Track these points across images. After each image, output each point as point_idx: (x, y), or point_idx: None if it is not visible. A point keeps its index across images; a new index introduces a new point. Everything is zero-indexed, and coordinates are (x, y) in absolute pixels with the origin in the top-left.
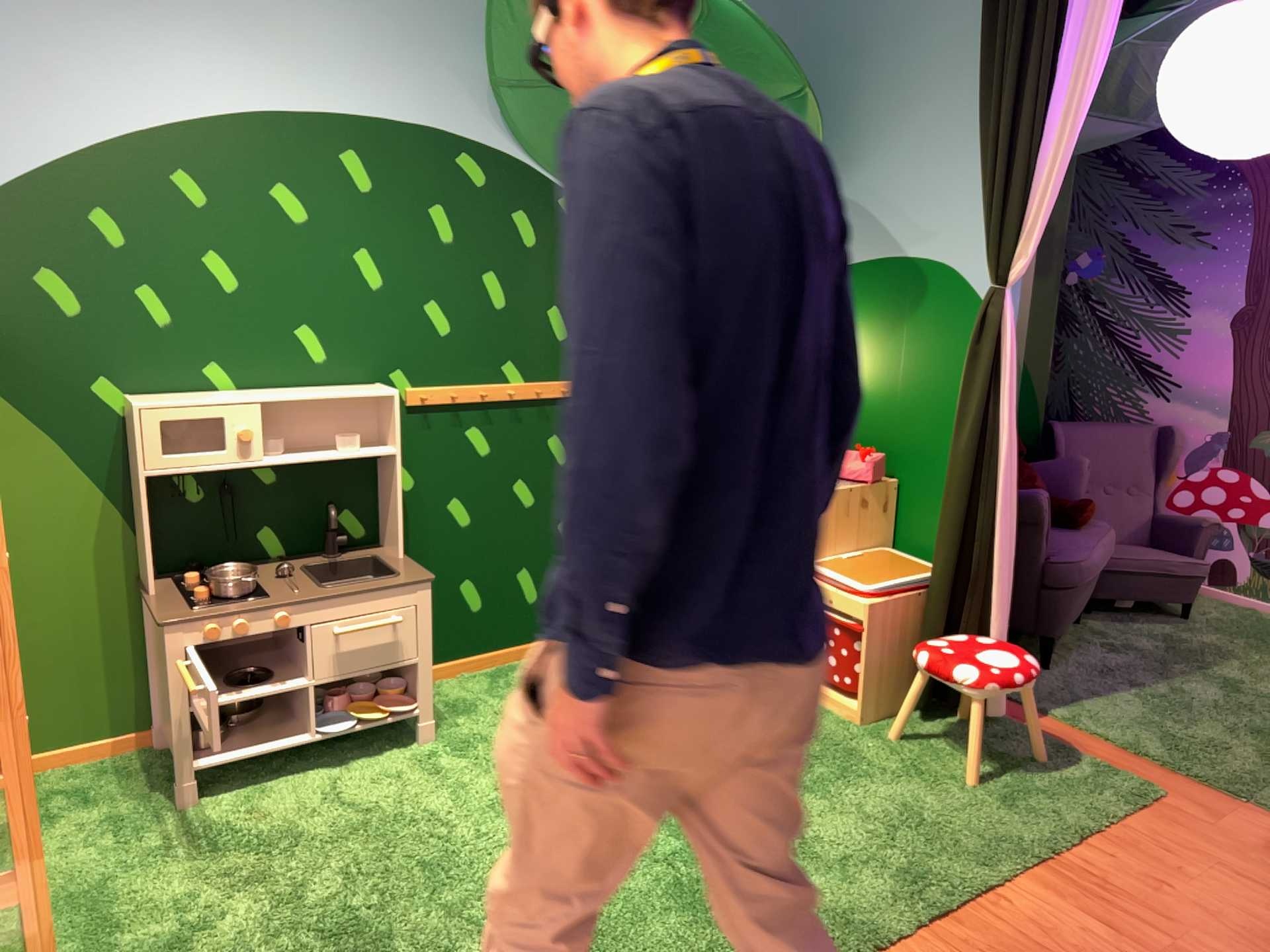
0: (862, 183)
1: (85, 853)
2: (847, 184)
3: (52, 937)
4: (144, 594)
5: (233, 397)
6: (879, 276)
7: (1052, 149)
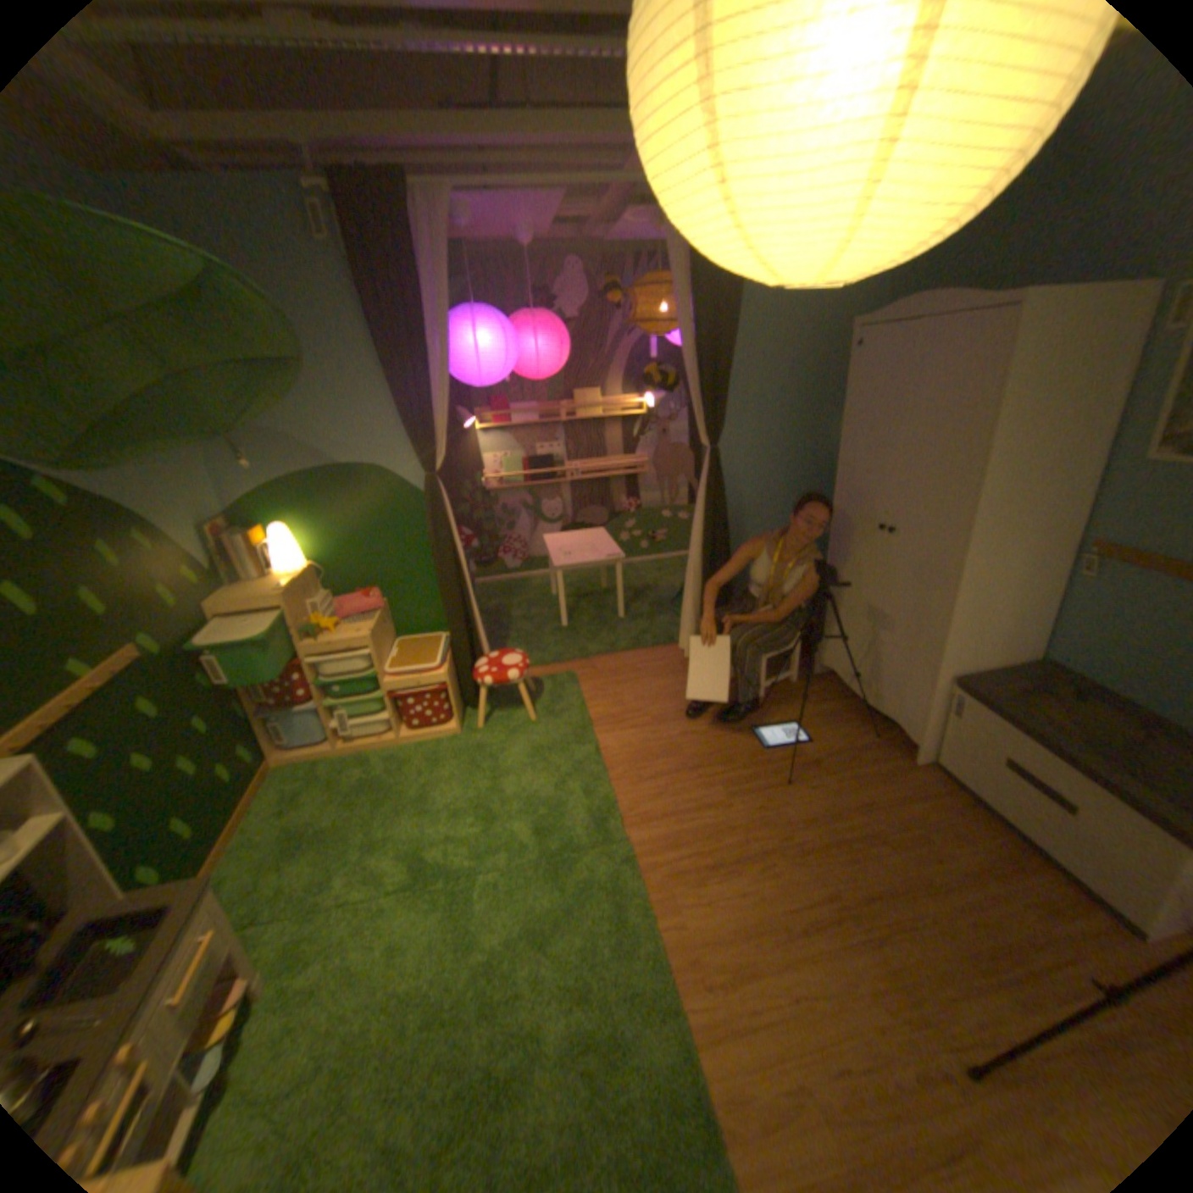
0: (274, 418)
1: None
2: (258, 419)
3: None
4: None
5: None
6: (317, 481)
7: (433, 393)
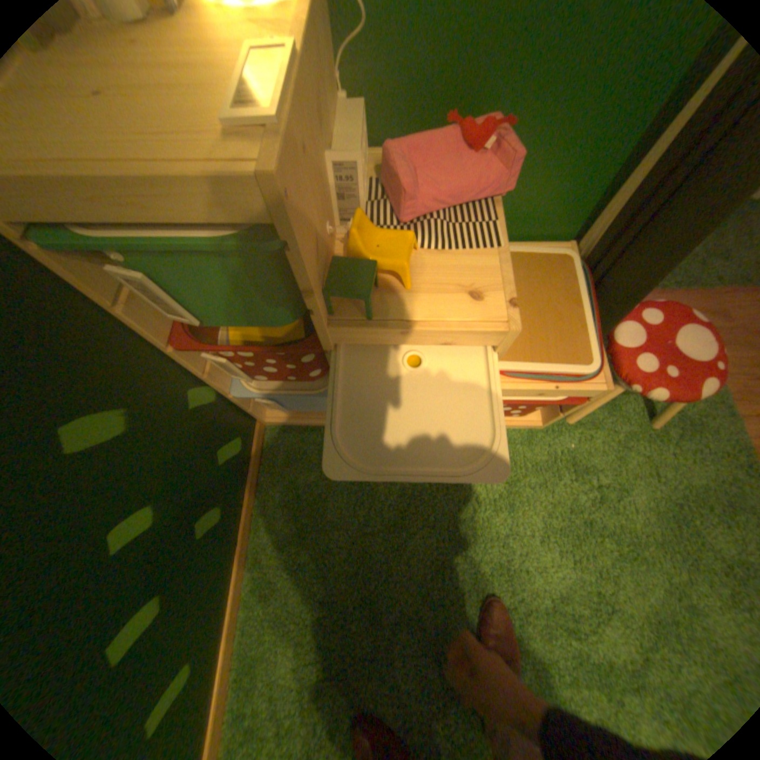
0: None
1: None
2: None
3: None
4: None
5: None
6: None
7: None
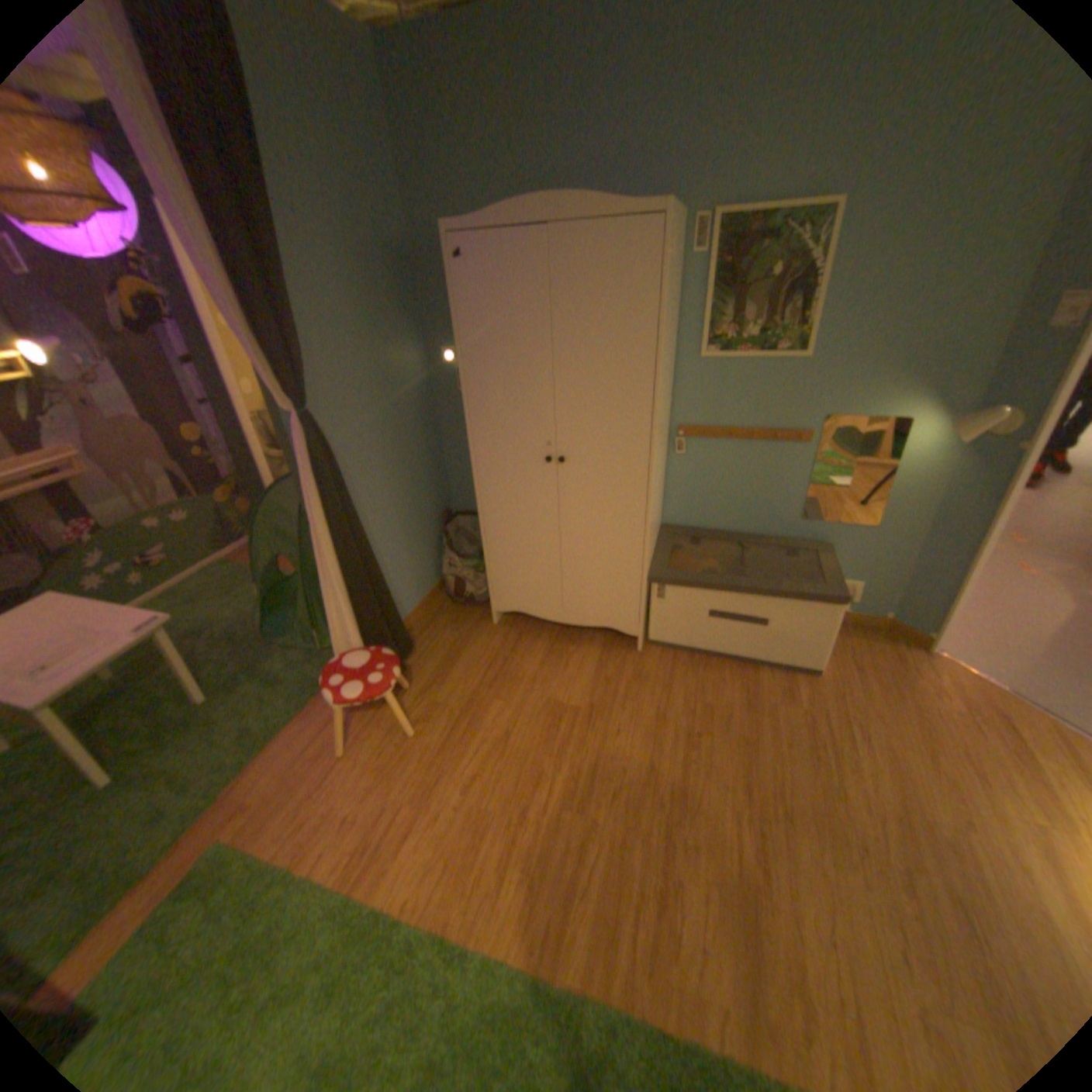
0: None
1: None
2: None
3: None
4: None
5: None
6: None
7: None
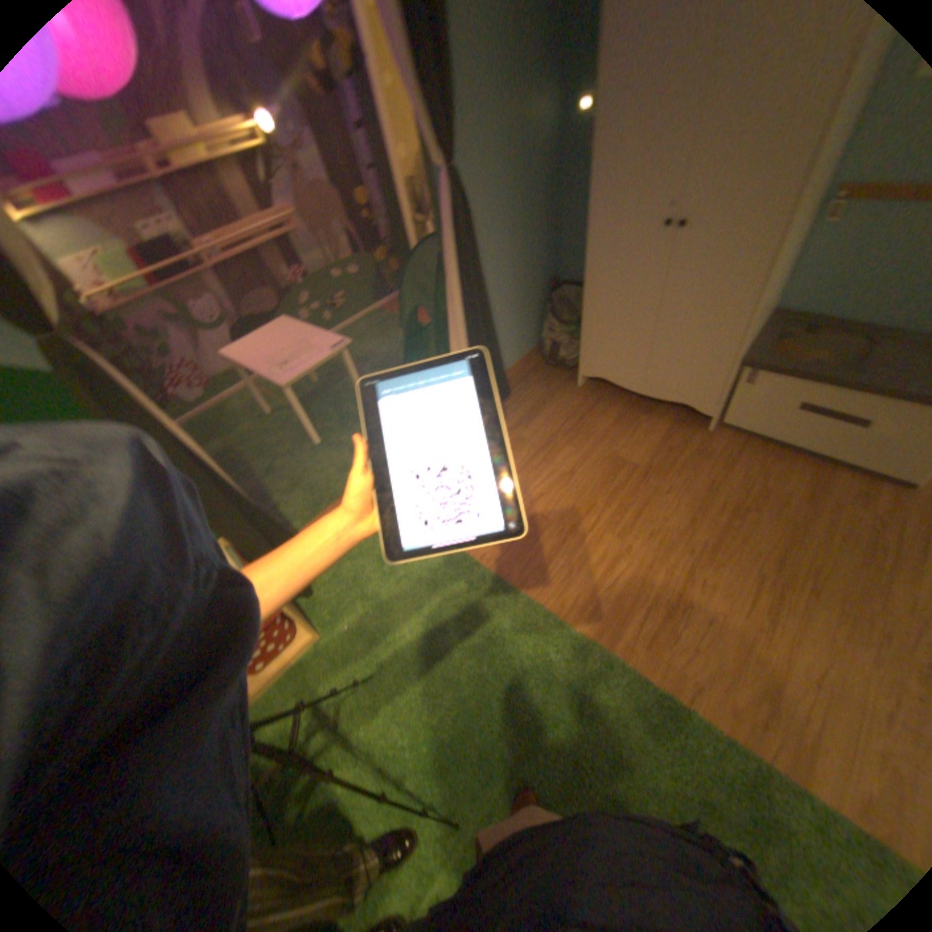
0: None
1: None
2: None
3: None
4: None
5: None
6: None
7: None
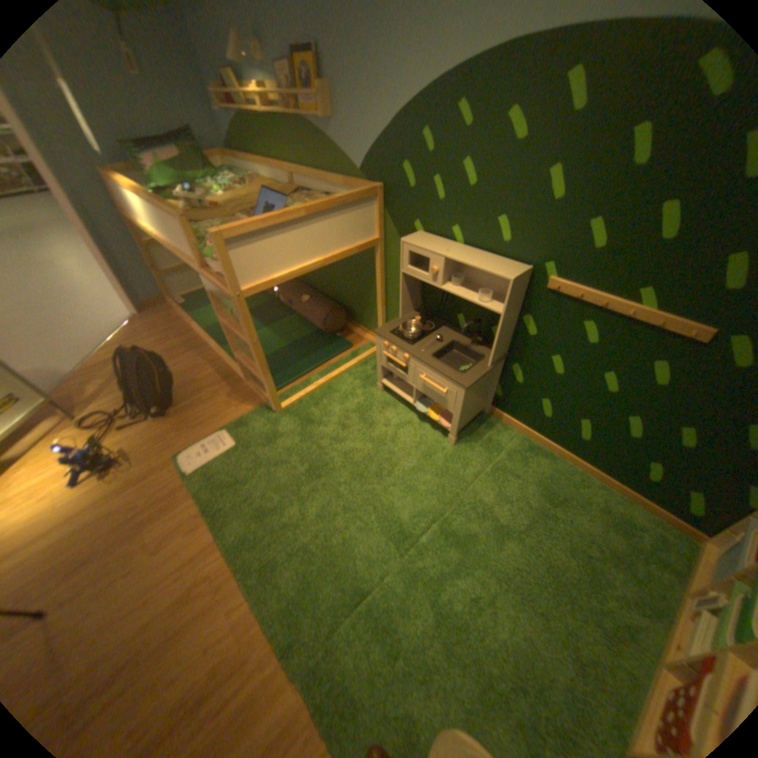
0: None
1: (350, 381)
2: None
3: (311, 395)
4: (401, 317)
5: (442, 249)
6: None
7: None
